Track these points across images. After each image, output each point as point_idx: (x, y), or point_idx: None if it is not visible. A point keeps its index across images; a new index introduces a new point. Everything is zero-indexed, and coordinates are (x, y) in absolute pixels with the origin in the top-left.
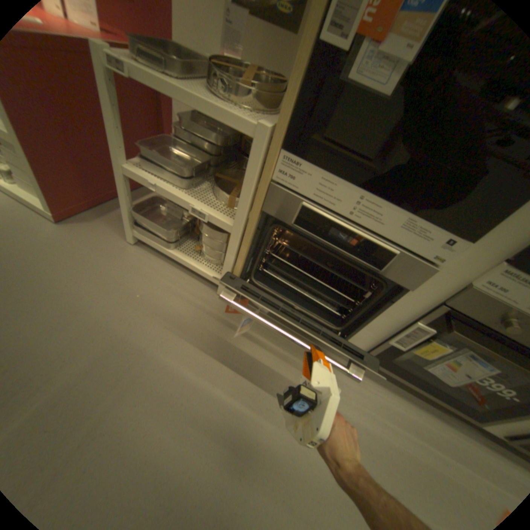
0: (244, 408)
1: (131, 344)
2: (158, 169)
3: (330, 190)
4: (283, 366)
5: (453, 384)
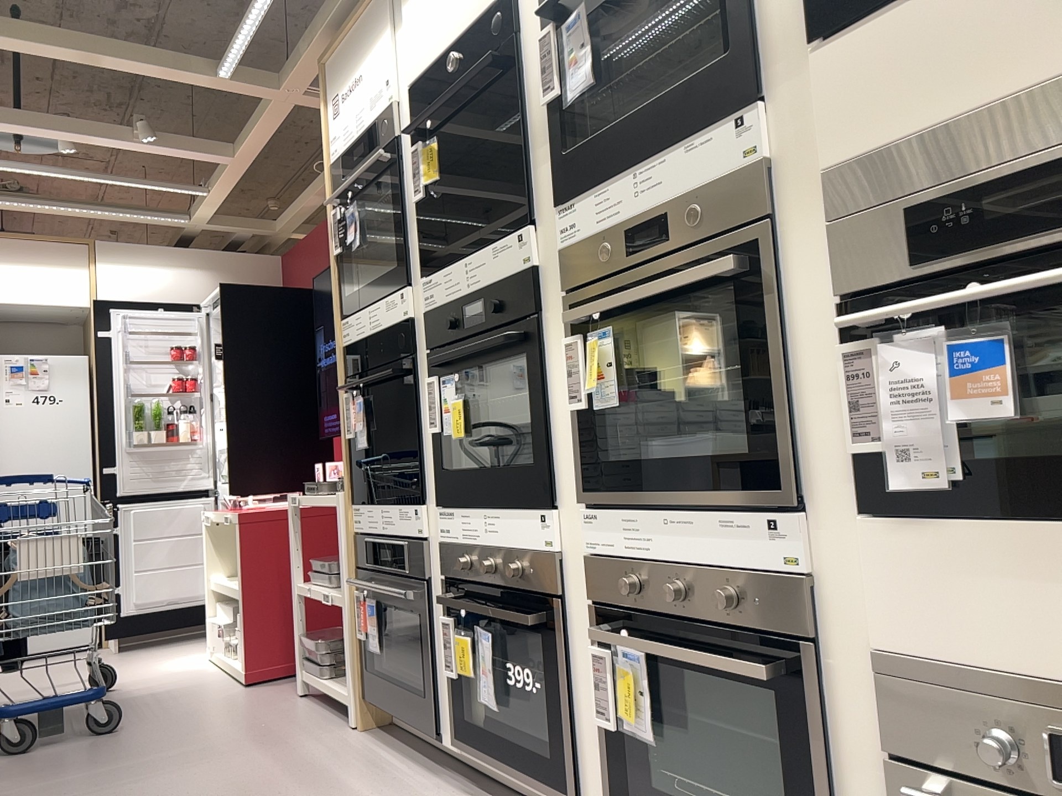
0: (269, 792)
1: (218, 749)
2: (322, 581)
3: (371, 520)
4: (354, 777)
5: (499, 712)
